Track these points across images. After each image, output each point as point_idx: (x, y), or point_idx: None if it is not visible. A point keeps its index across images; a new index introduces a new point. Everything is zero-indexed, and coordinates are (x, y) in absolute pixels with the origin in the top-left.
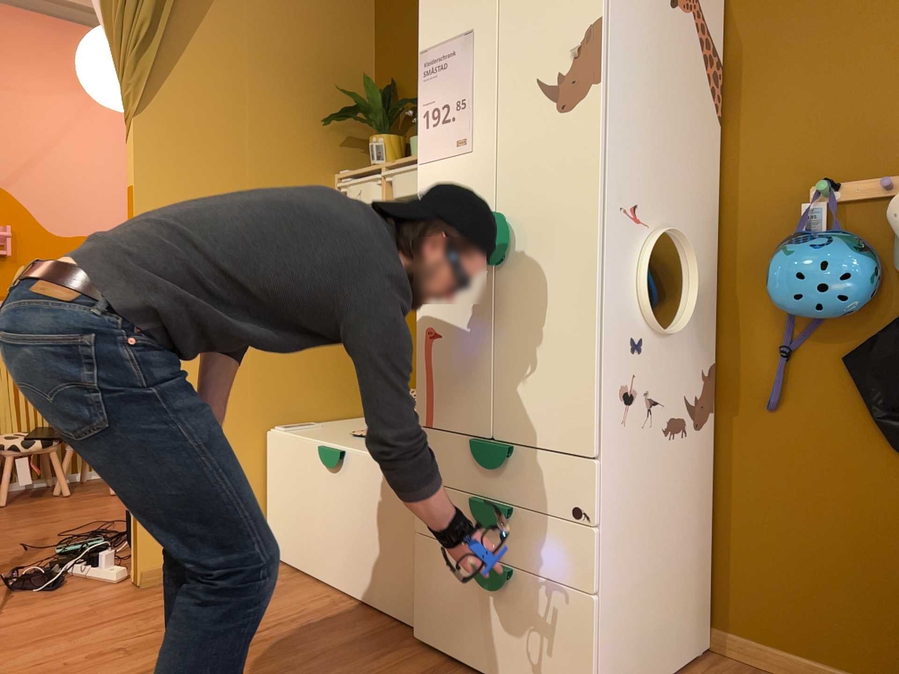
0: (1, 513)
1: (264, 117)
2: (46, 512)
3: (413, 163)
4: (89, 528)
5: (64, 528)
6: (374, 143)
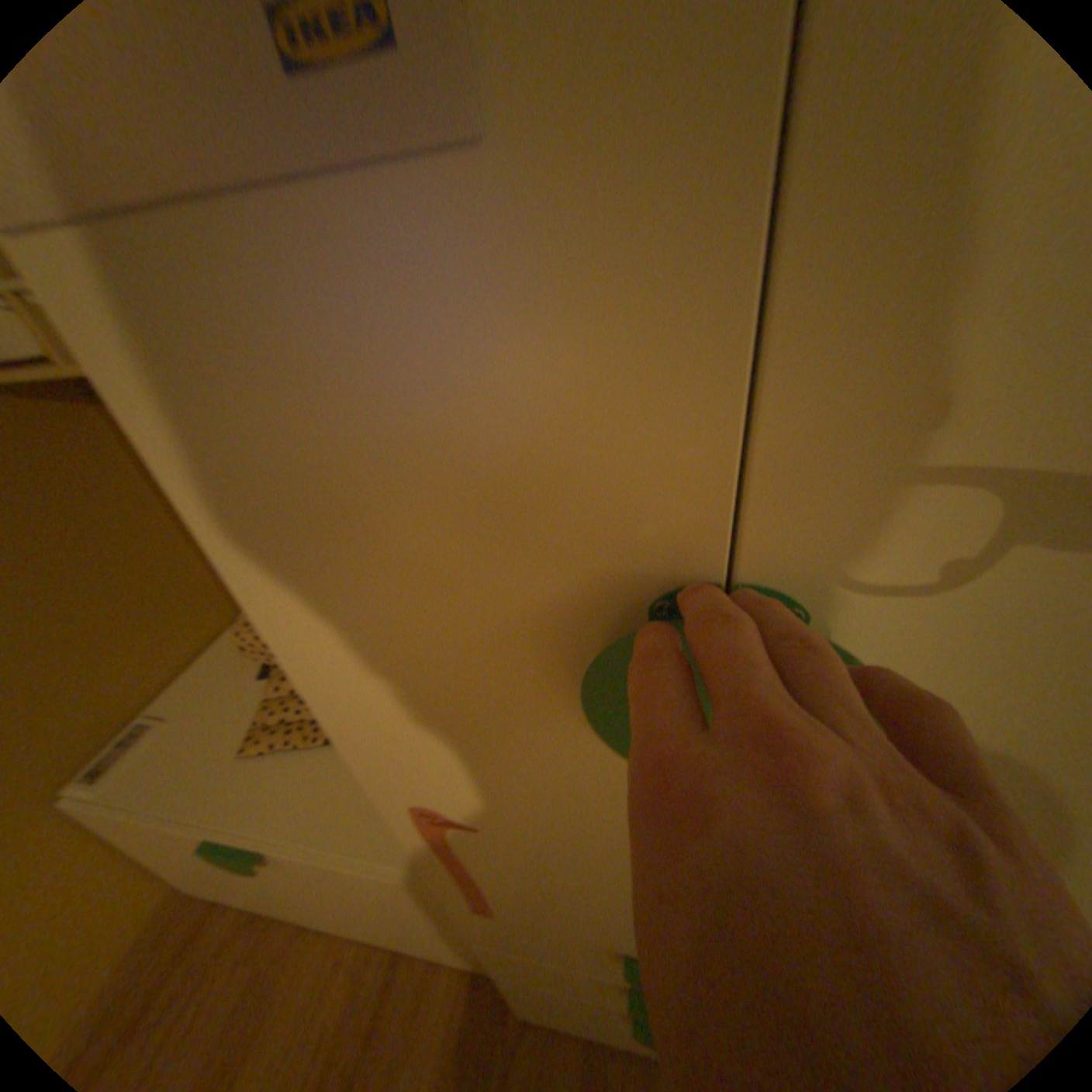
0: None
1: None
2: None
3: None
4: None
5: None
6: None
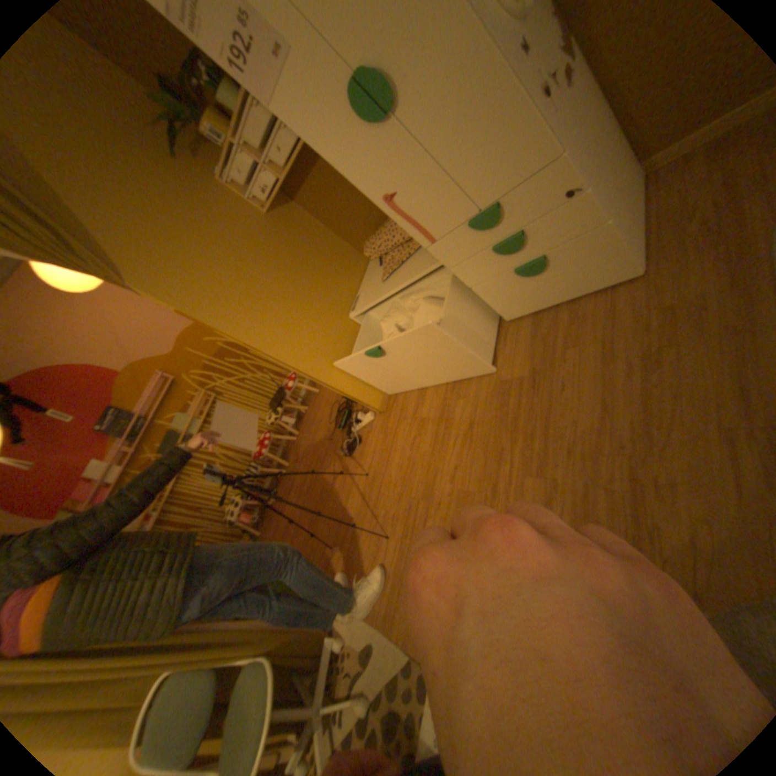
0: (302, 435)
1: (150, 195)
2: (313, 420)
3: (232, 112)
4: (333, 410)
5: (327, 418)
6: (199, 129)
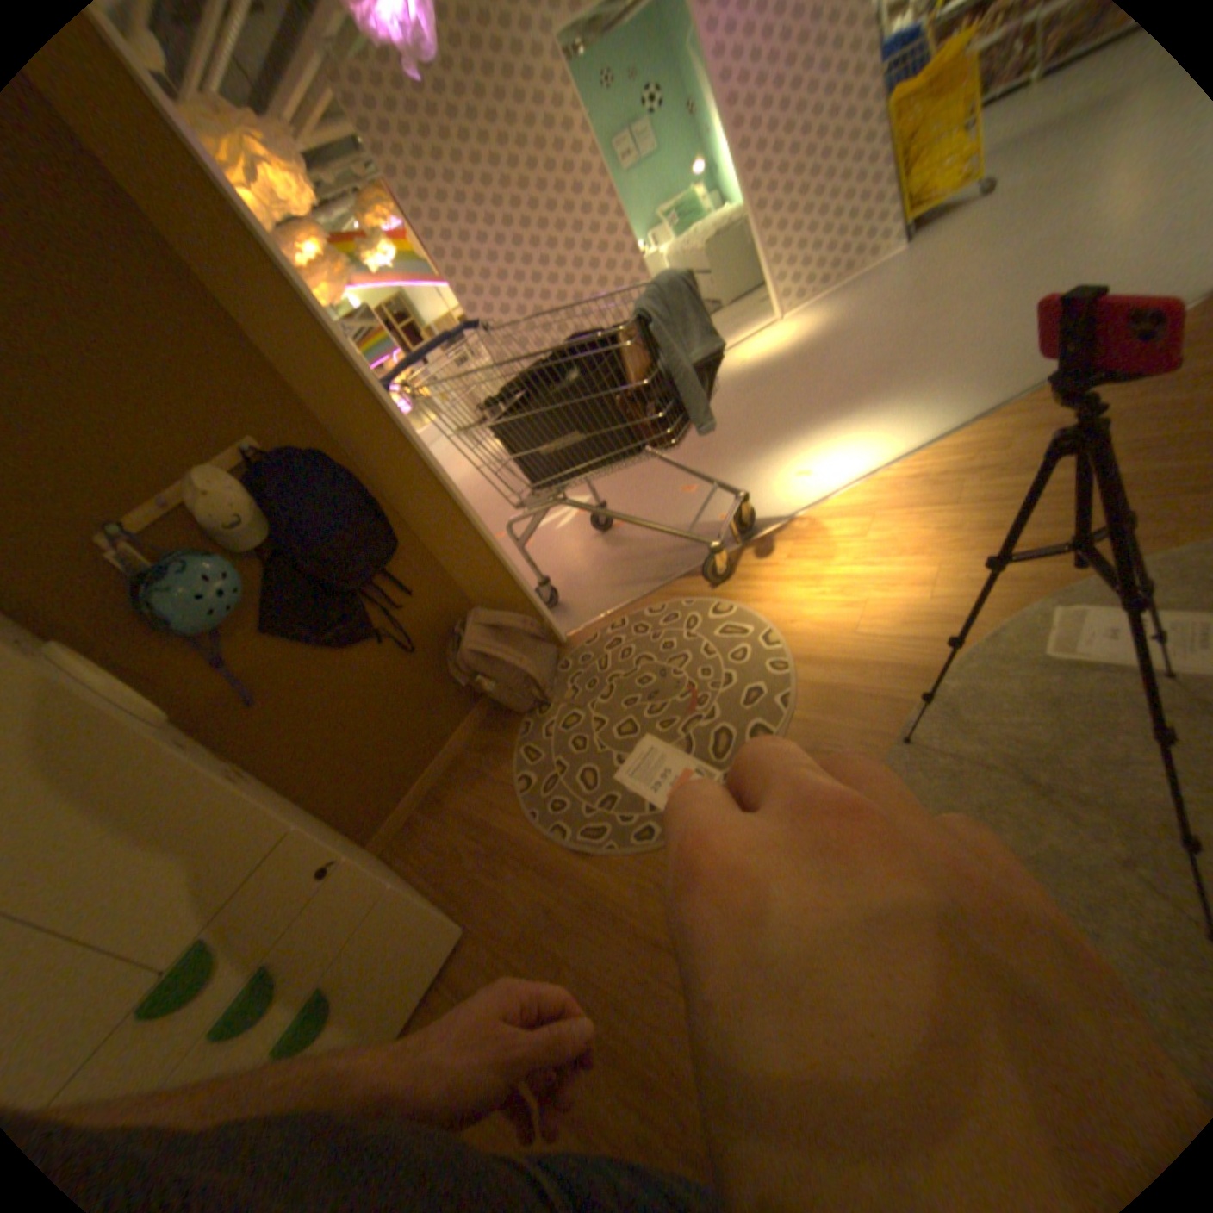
0: None
1: None
2: None
3: None
4: None
5: None
6: None
